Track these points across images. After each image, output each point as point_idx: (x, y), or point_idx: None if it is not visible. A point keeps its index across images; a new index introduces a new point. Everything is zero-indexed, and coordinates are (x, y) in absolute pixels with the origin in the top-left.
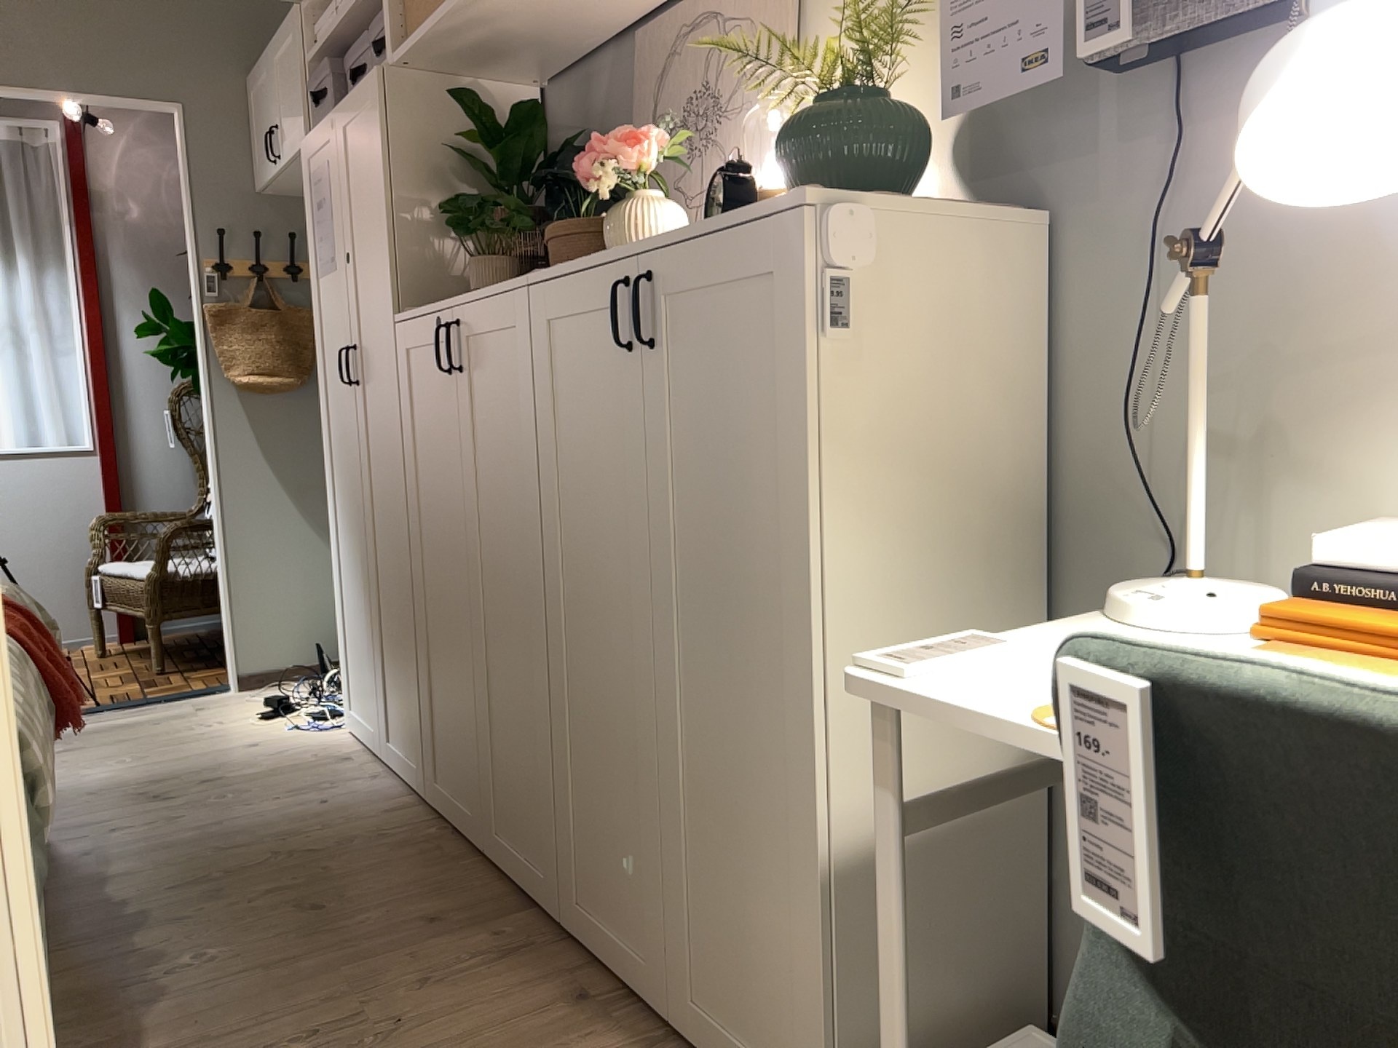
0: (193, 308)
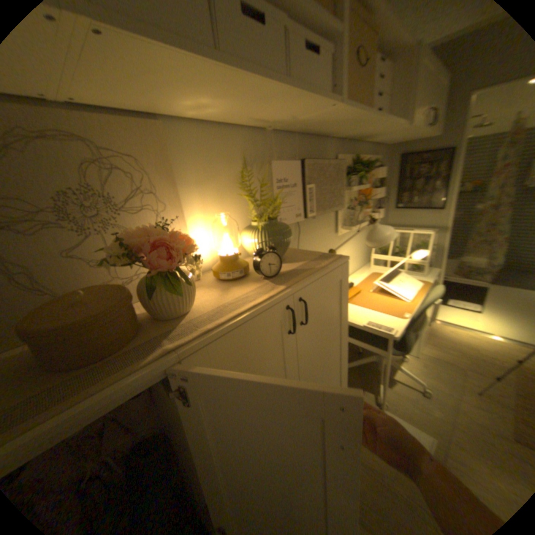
0: None
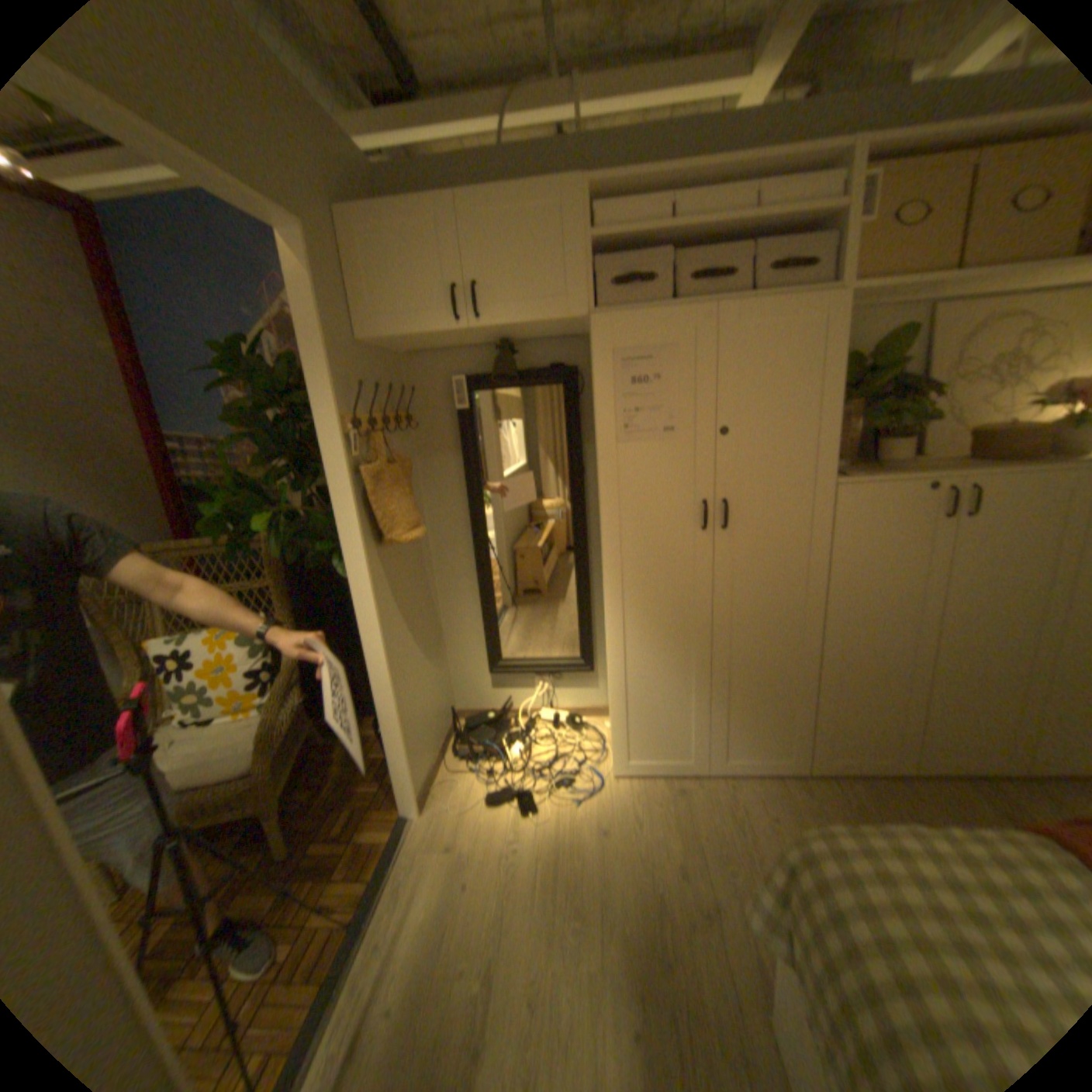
0: (330, 473)
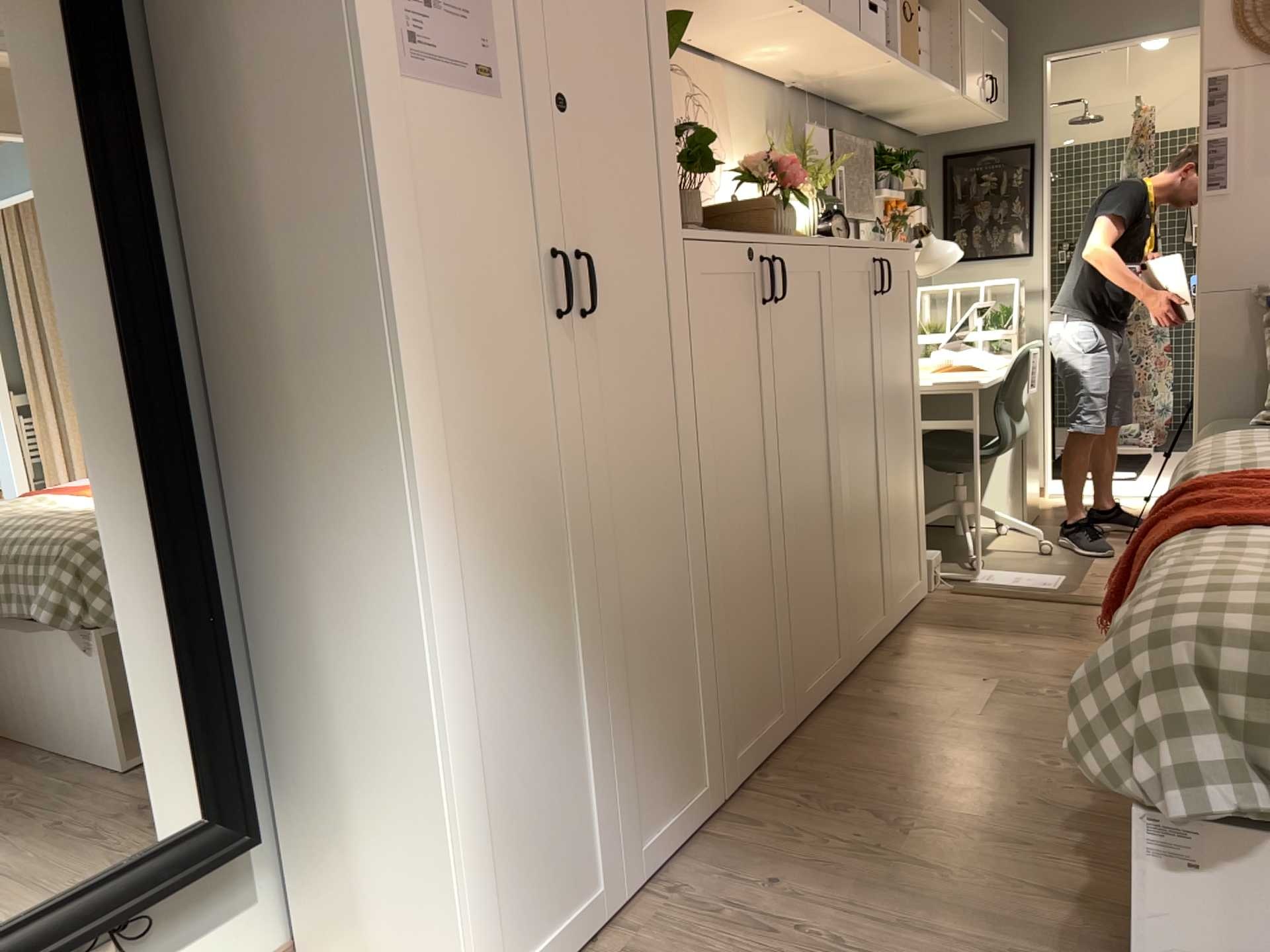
0: None
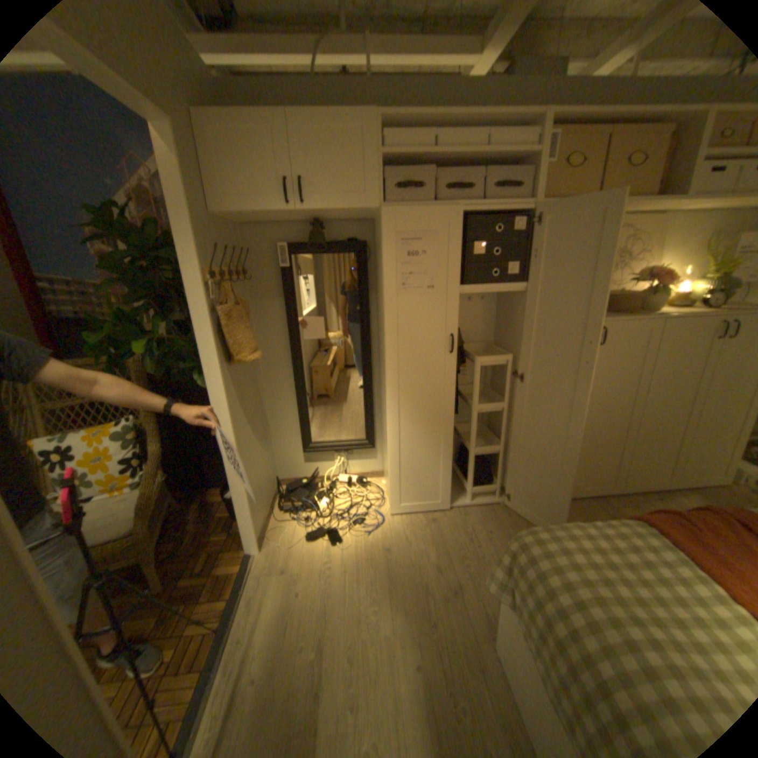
0: (193, 310)
